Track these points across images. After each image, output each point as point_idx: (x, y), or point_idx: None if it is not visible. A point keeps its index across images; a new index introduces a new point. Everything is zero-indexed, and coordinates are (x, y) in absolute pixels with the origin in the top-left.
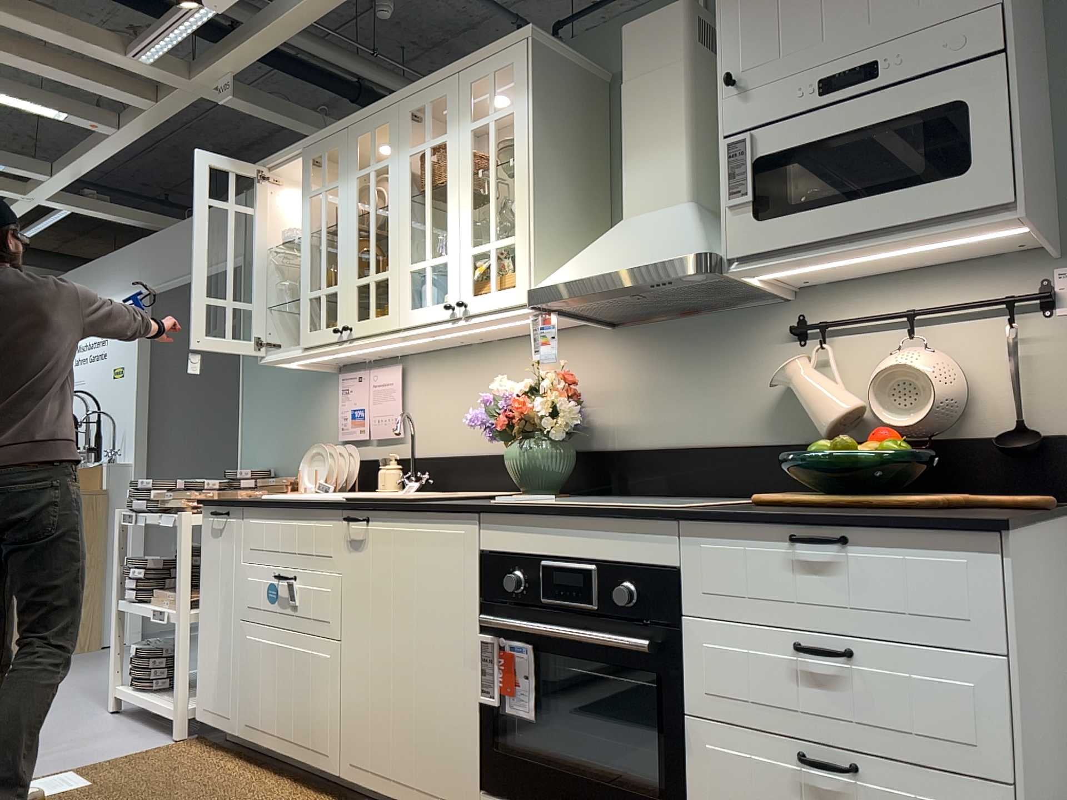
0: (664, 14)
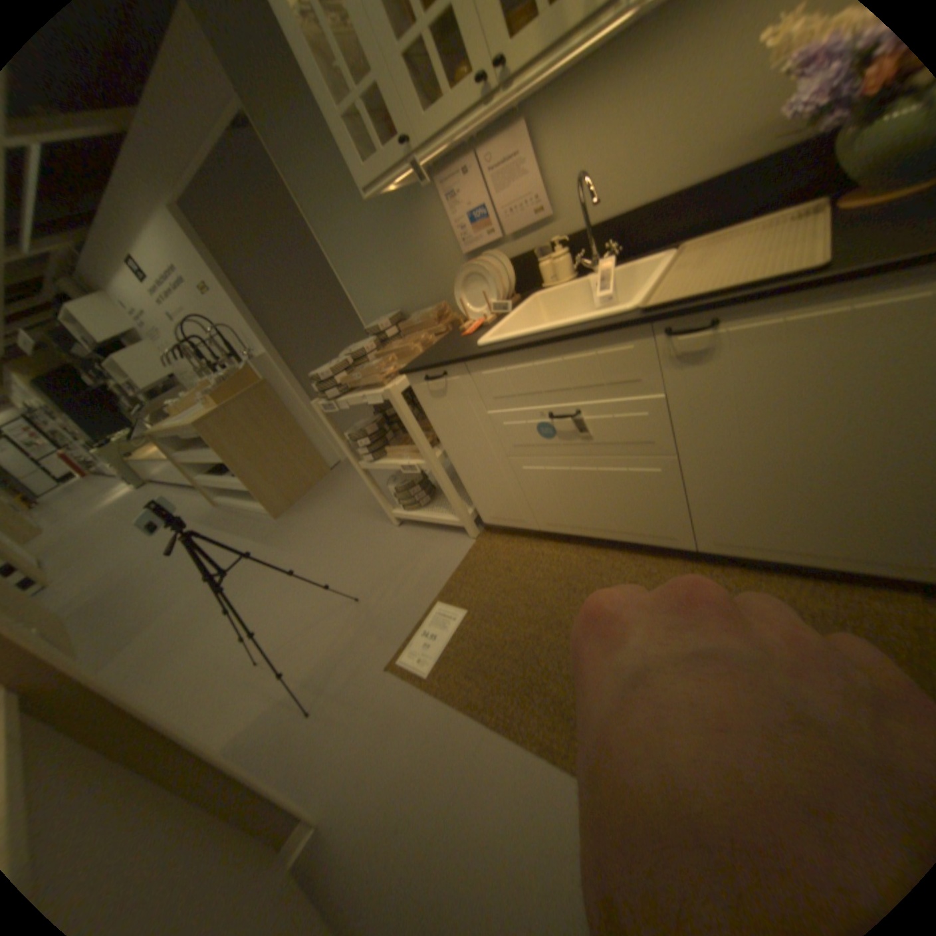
0: None
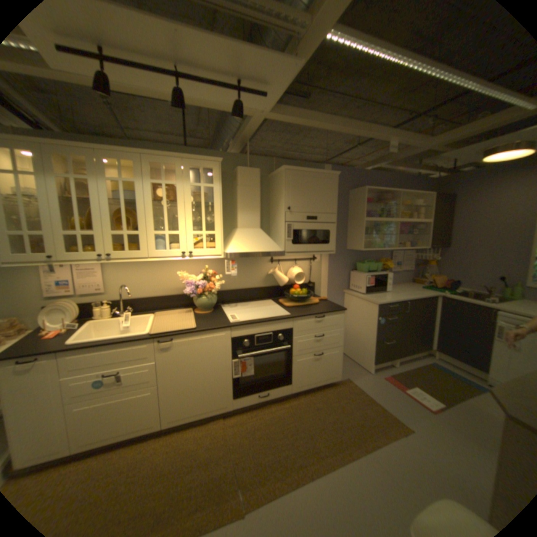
0: (254, 170)
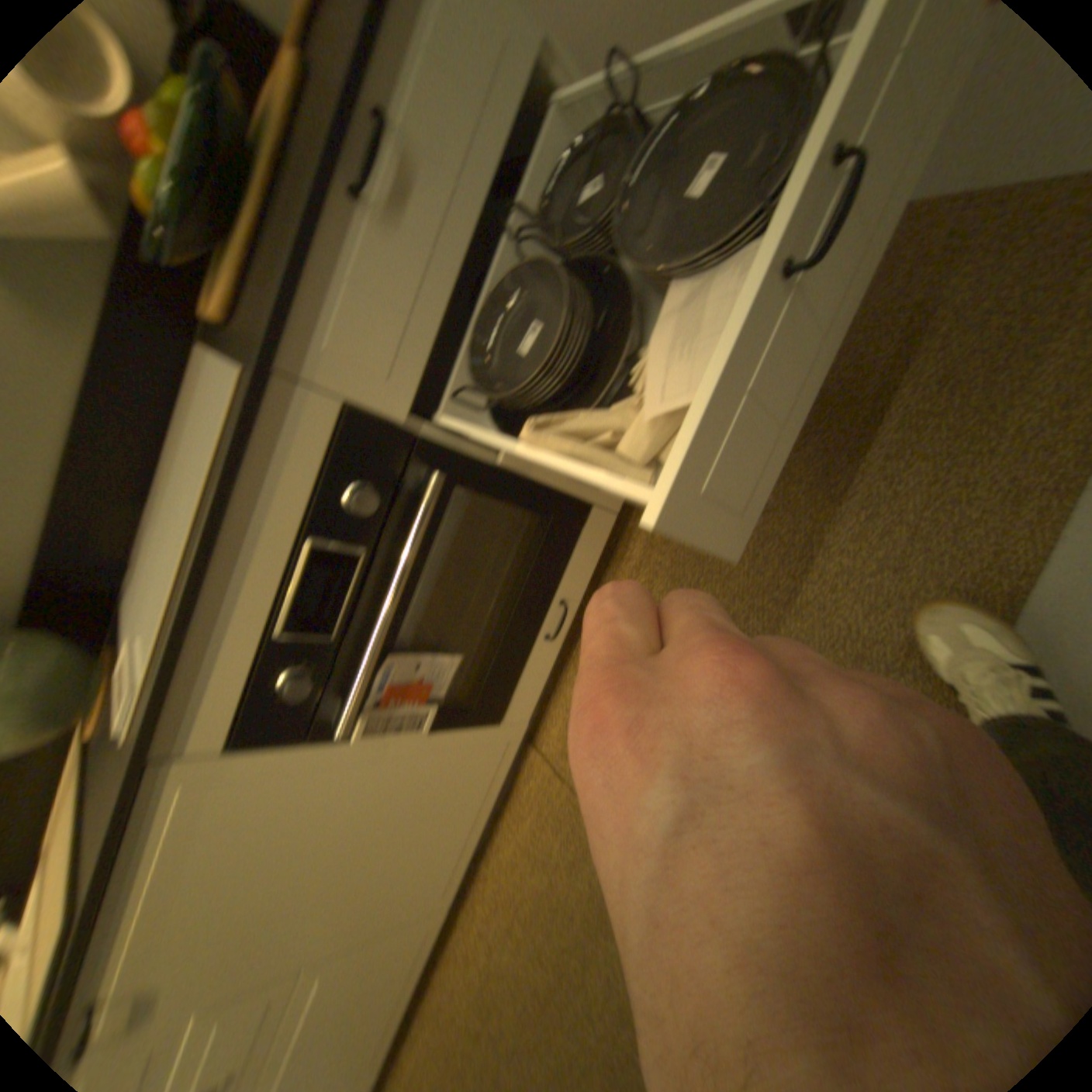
0: None
